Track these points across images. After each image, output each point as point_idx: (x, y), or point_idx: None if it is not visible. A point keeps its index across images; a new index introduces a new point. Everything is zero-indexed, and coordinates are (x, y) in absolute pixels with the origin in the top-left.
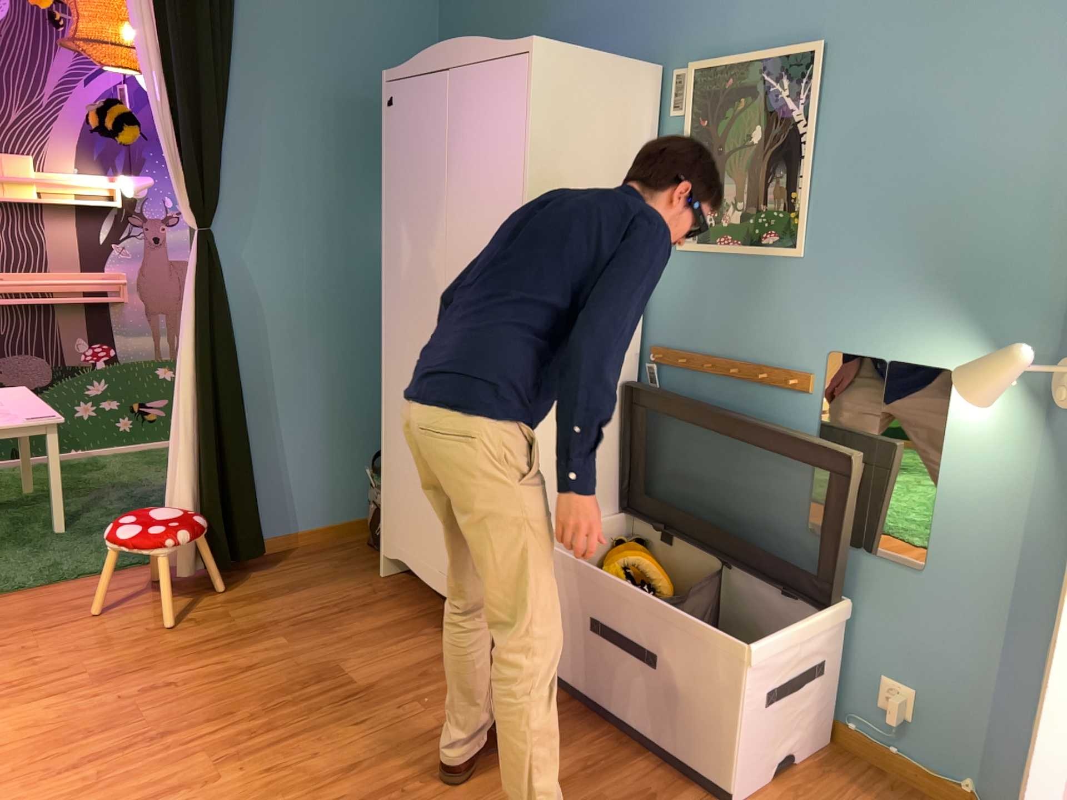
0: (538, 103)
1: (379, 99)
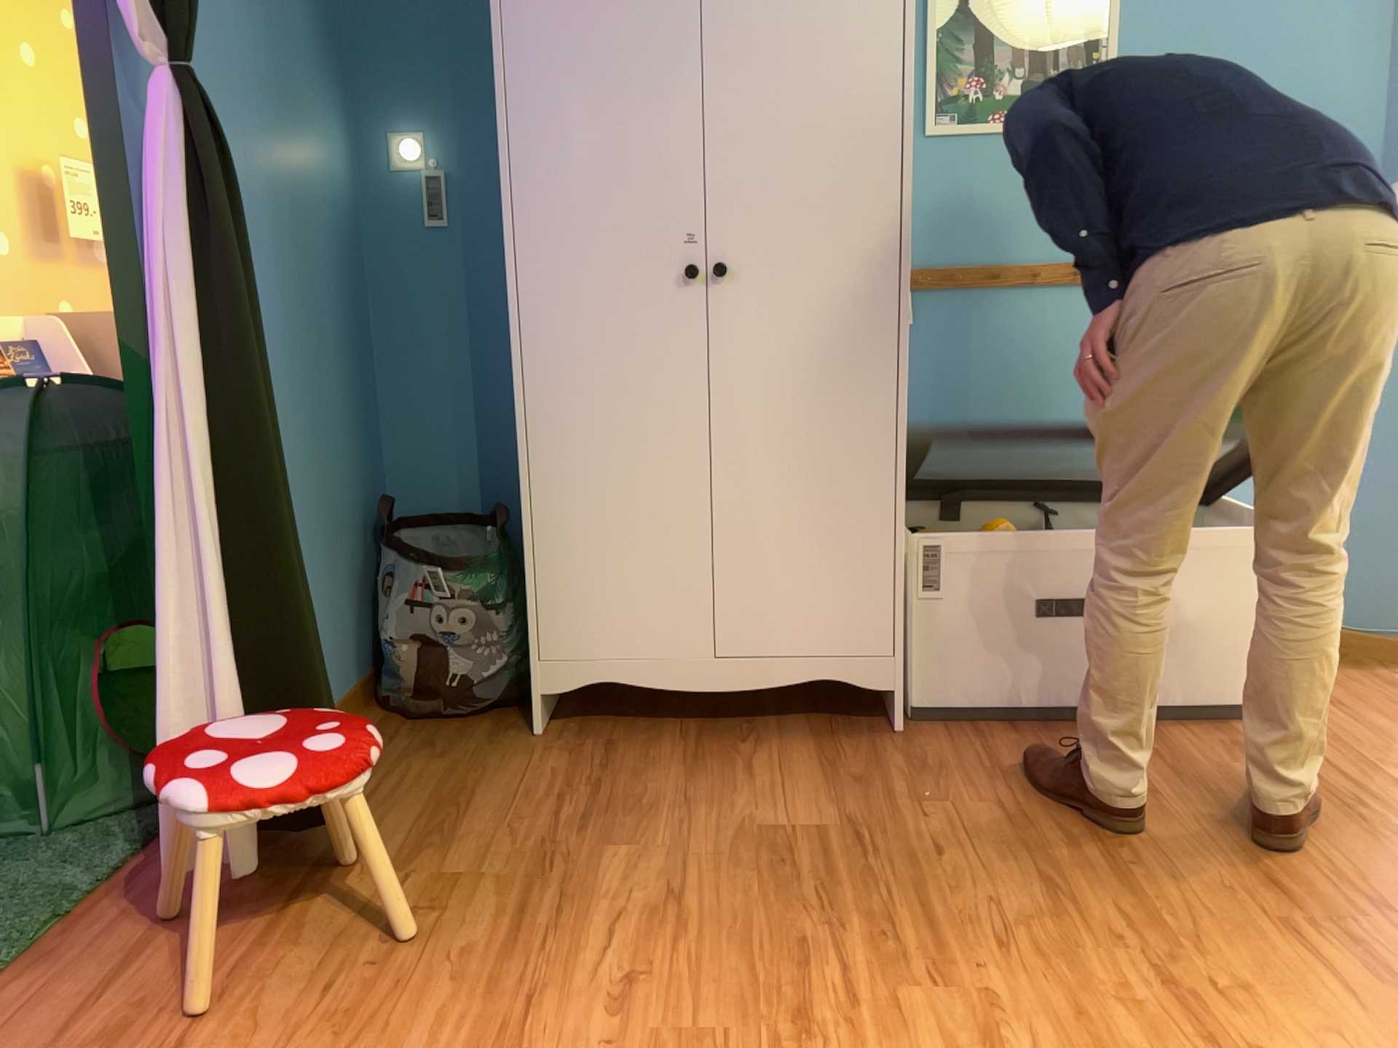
0: None
1: None
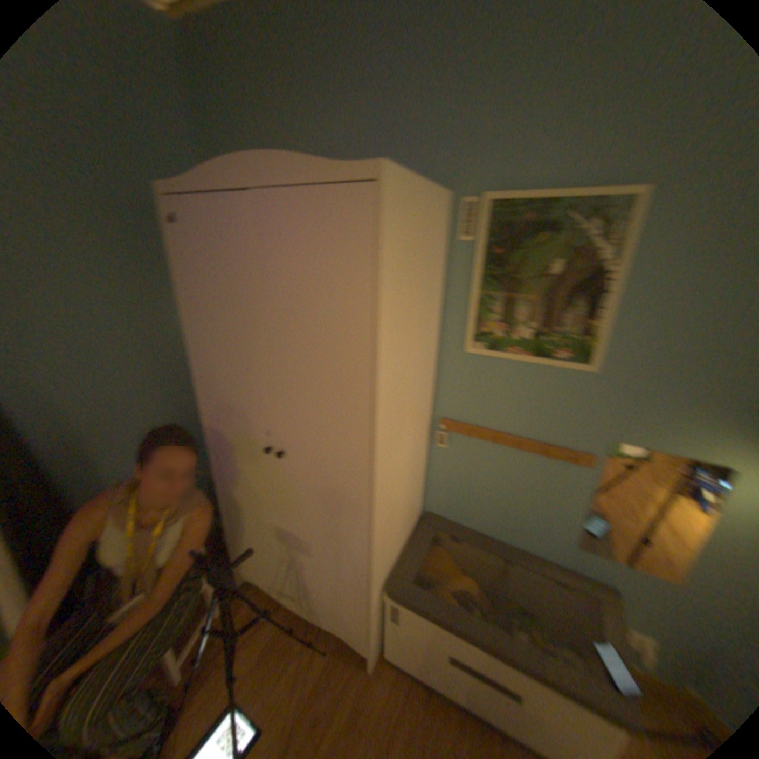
0: (385, 246)
1: (146, 203)
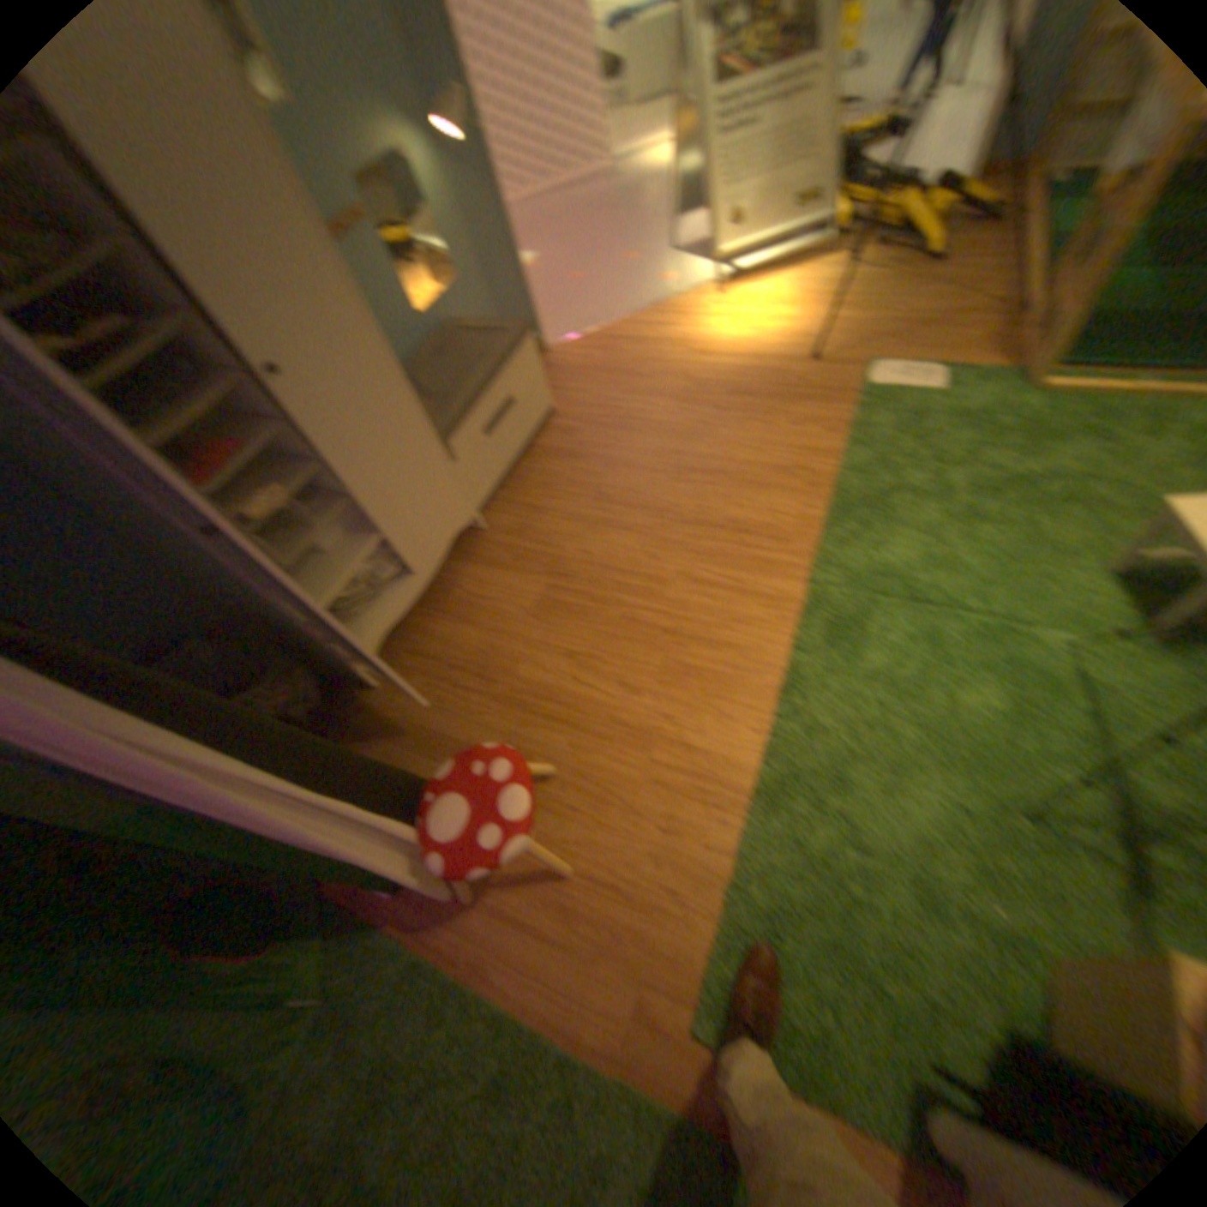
0: None
1: None
